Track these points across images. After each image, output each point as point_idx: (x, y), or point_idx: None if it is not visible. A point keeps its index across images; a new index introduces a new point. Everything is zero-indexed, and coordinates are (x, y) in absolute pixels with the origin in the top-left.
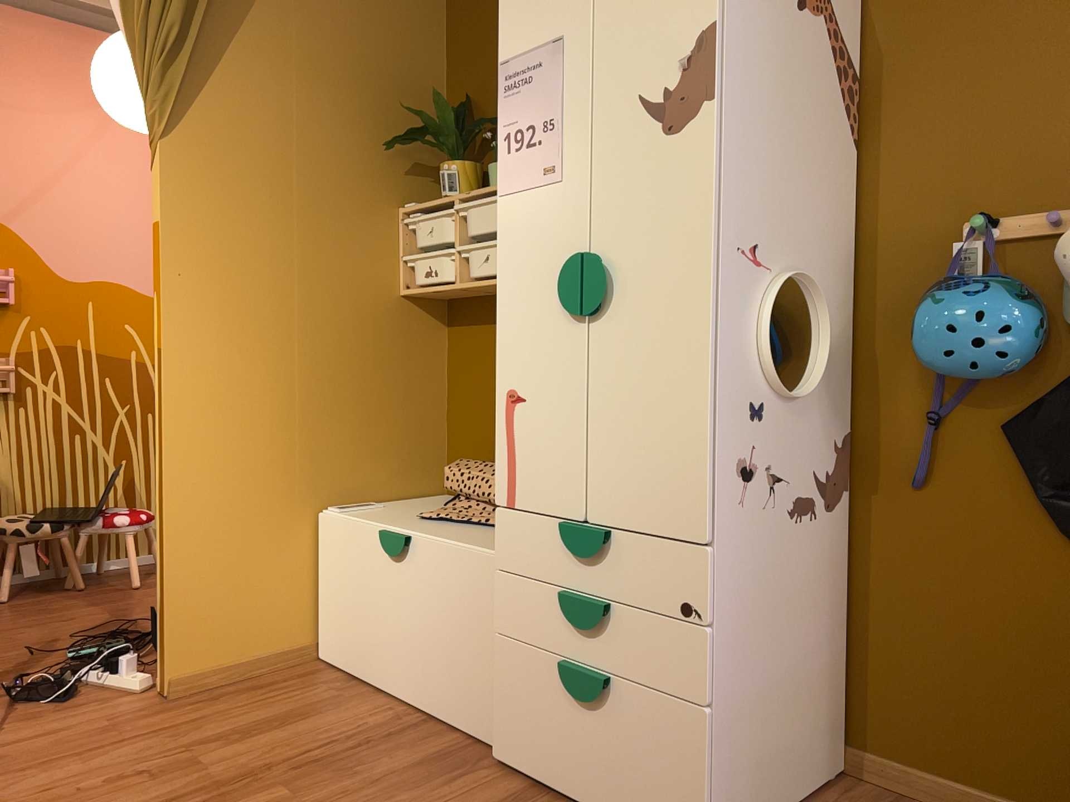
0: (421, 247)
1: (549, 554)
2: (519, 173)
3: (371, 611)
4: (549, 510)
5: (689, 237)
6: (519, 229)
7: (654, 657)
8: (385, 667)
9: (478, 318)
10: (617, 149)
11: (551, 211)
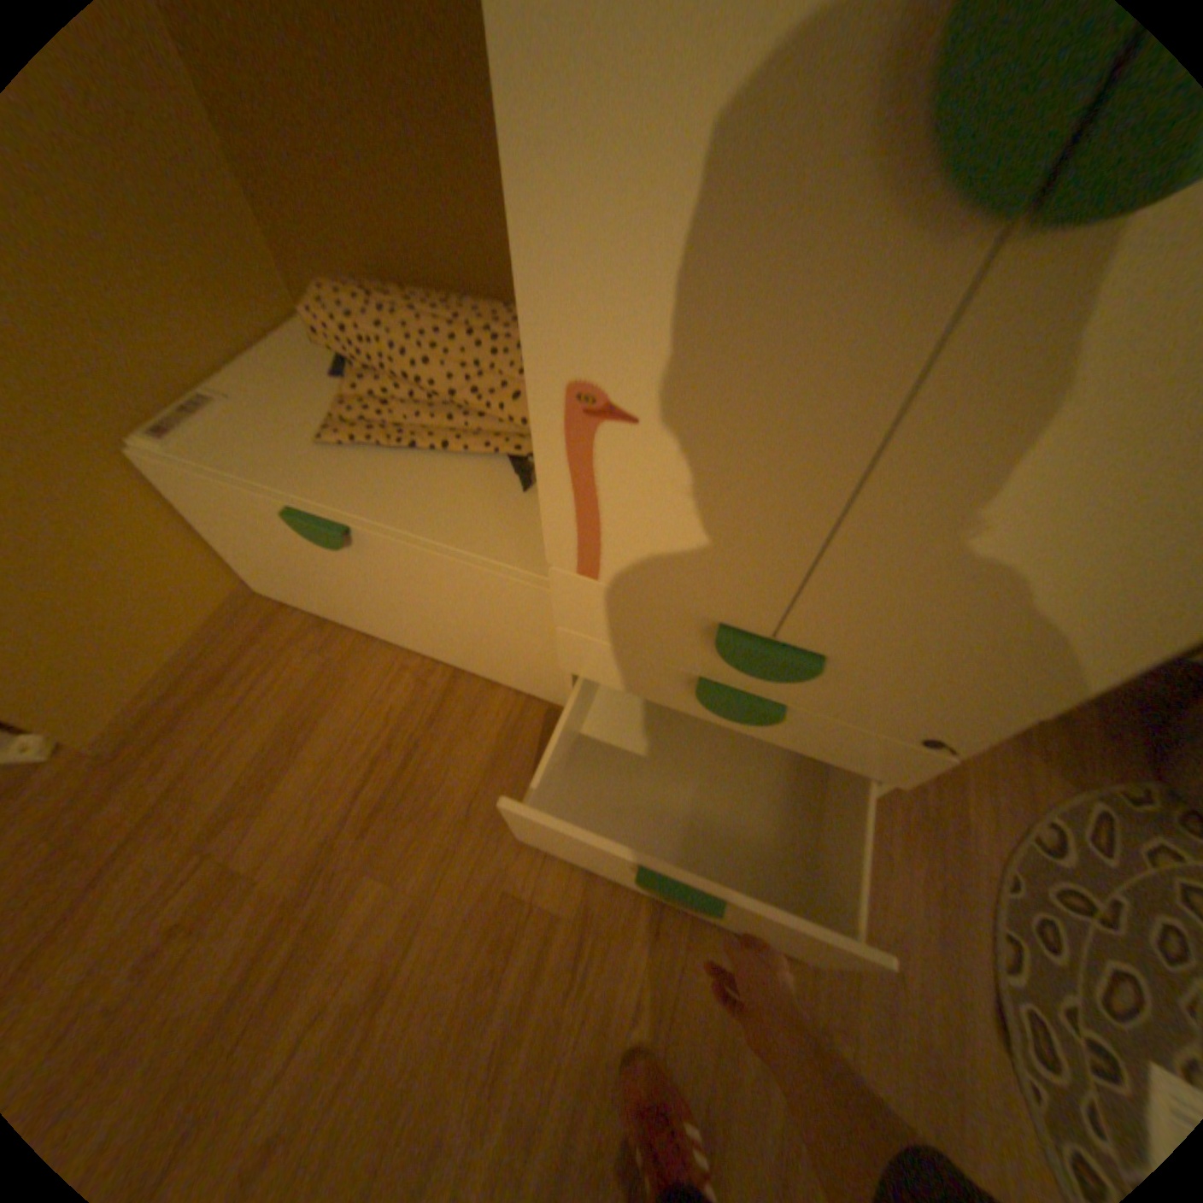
0: None
1: (674, 640)
2: None
3: (319, 578)
4: (684, 601)
5: None
6: None
7: (842, 749)
8: (371, 624)
9: None
10: None
11: None
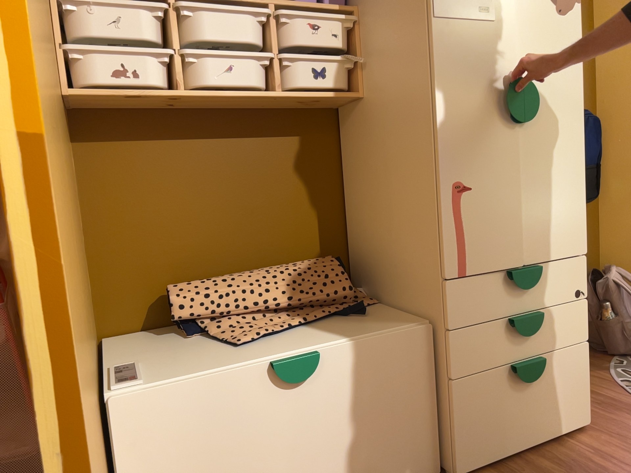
0: (92, 39)
1: (496, 298)
2: (455, 4)
3: (255, 463)
4: (496, 266)
5: (572, 81)
6: (457, 52)
7: (563, 328)
8: None
9: (133, 134)
10: (530, 12)
11: (485, 44)
